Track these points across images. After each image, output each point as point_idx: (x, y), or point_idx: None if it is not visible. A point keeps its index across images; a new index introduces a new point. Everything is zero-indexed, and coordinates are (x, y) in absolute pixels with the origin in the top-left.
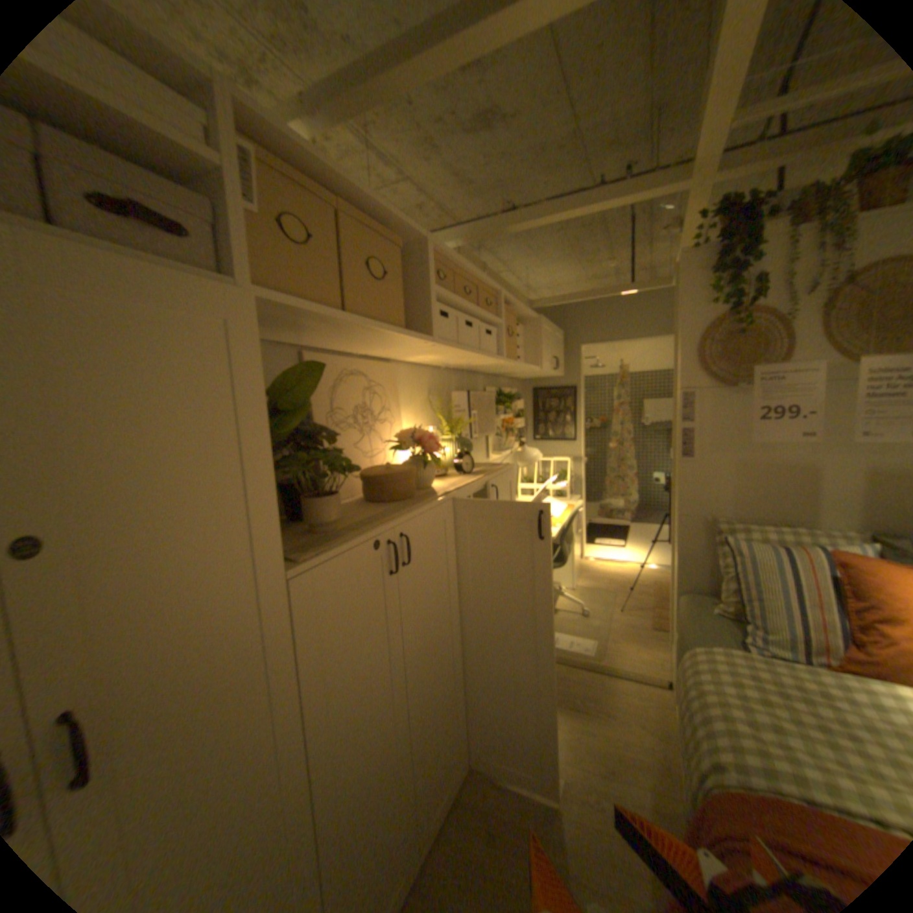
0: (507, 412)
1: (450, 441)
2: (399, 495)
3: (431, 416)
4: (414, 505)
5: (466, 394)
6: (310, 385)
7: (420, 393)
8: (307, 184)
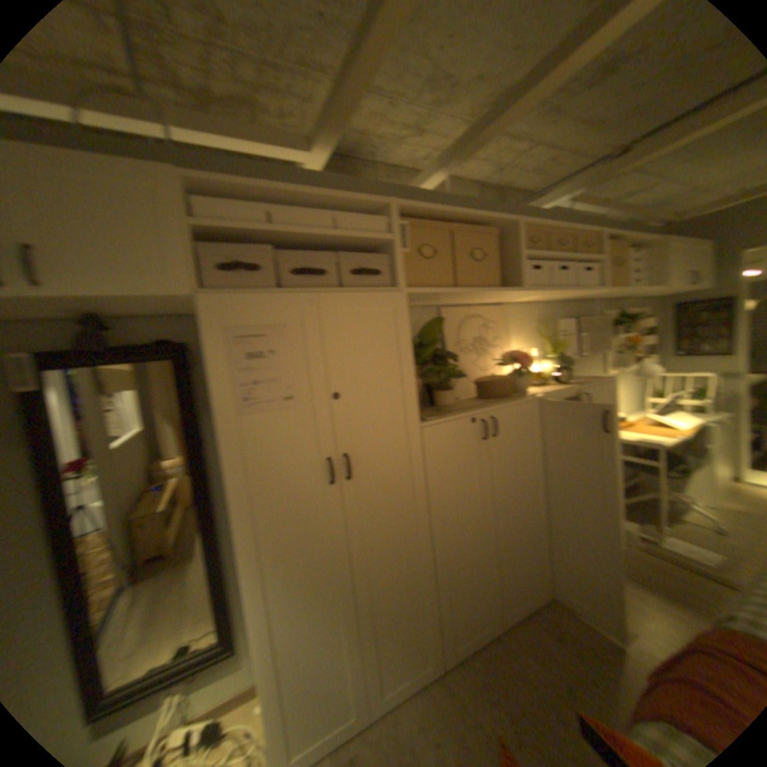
0: (633, 332)
1: (552, 359)
2: (498, 396)
3: (538, 341)
4: (505, 402)
5: (576, 320)
6: (438, 331)
7: (529, 324)
8: (436, 221)
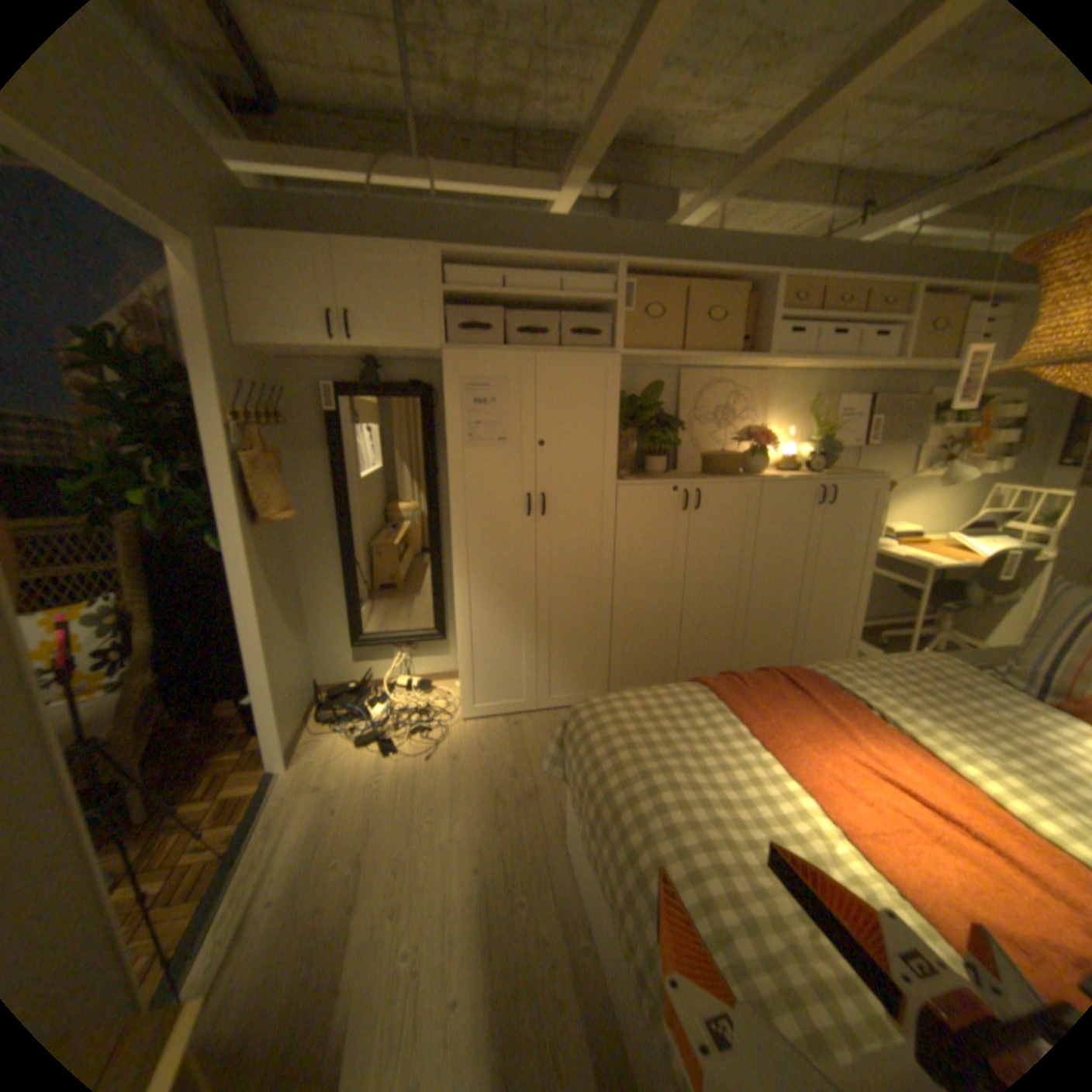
0: (981, 422)
1: (813, 443)
2: (719, 472)
3: (807, 419)
4: (719, 479)
5: (873, 398)
6: (657, 396)
7: (802, 397)
8: (676, 275)
